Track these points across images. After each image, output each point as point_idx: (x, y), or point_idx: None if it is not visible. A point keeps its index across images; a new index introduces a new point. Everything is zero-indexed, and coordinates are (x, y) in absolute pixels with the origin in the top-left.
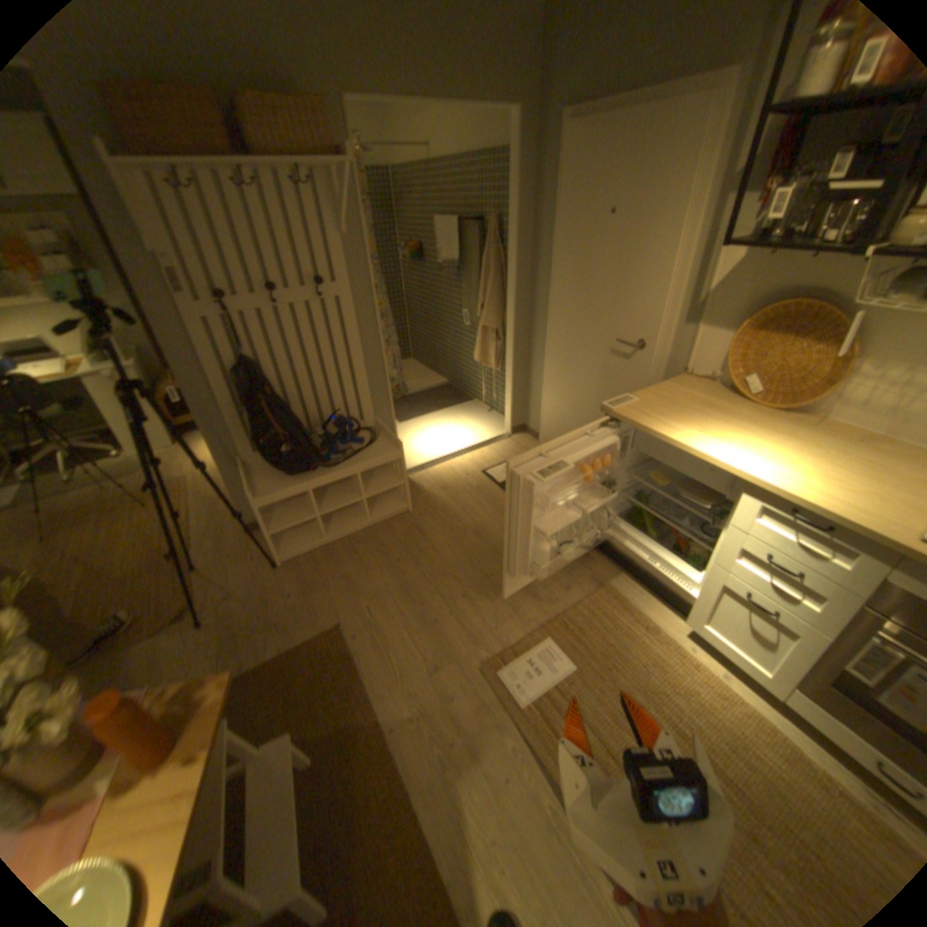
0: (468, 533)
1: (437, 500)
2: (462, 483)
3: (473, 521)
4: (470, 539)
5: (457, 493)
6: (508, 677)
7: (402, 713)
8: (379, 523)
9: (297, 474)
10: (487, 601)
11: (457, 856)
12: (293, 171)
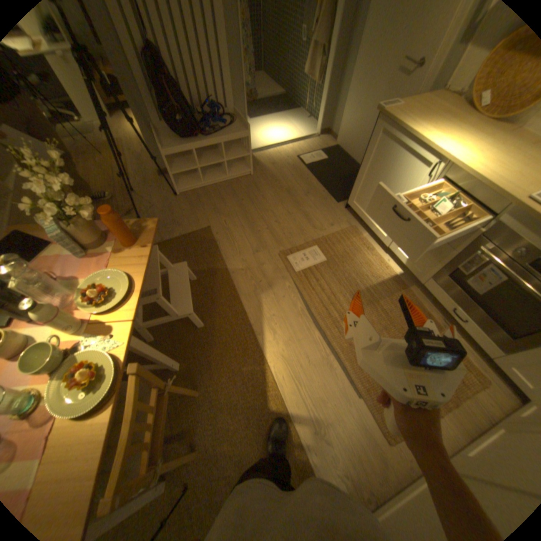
0: (283, 191)
1: (267, 170)
2: (284, 162)
3: (287, 184)
4: (283, 194)
5: (280, 167)
6: (292, 259)
7: (239, 267)
8: (233, 179)
9: (186, 138)
10: (287, 226)
11: (258, 317)
12: None
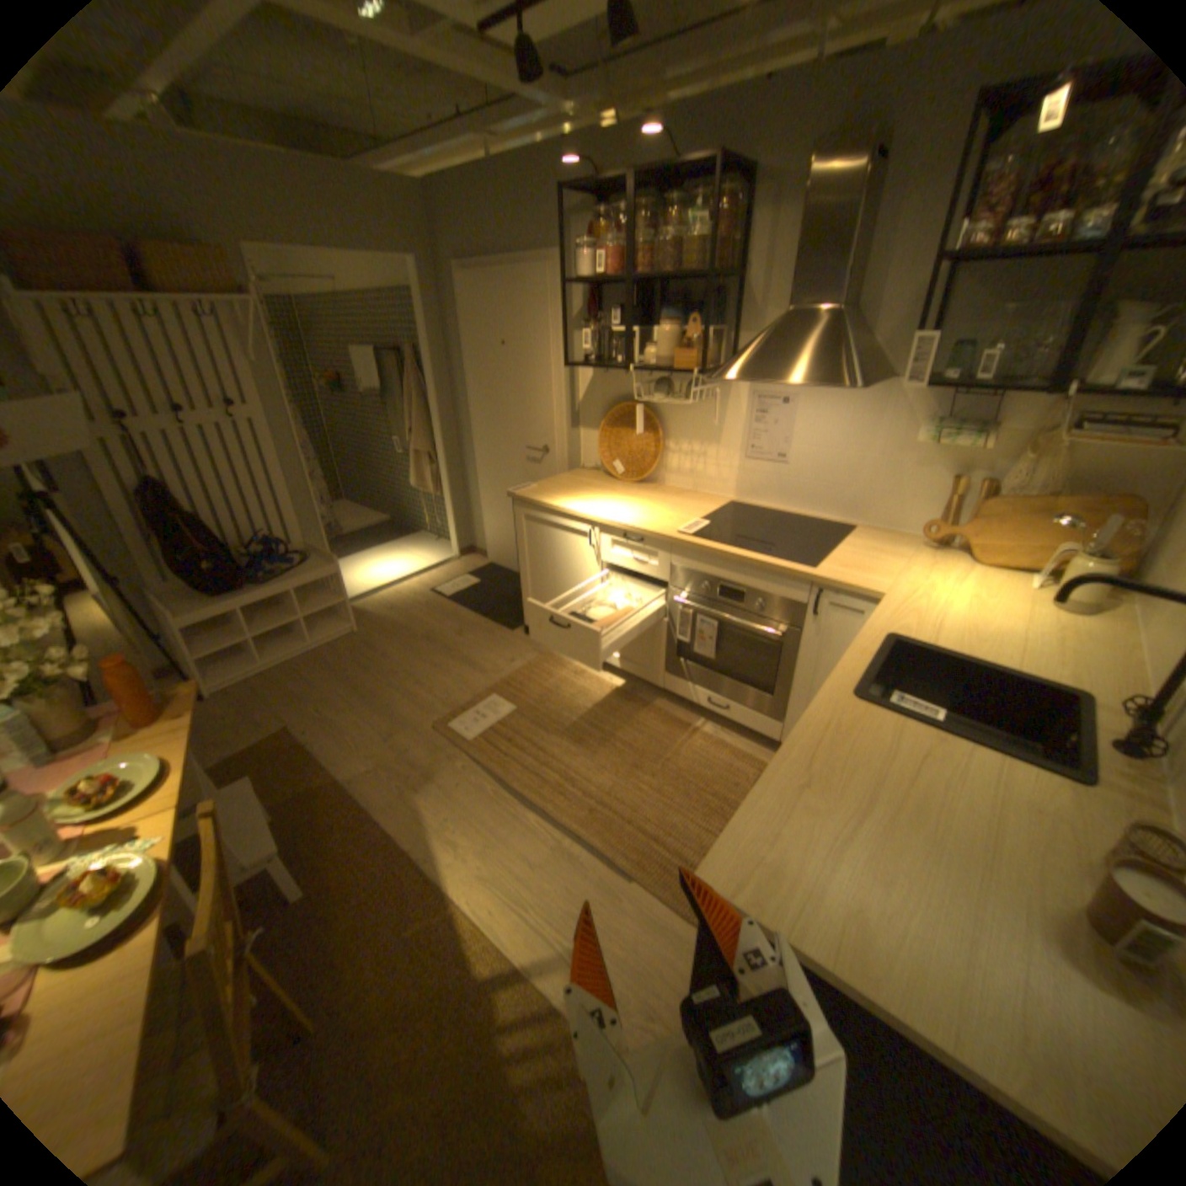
0: (418, 639)
1: (383, 620)
2: (410, 602)
3: (422, 629)
4: (419, 643)
5: (405, 610)
6: (457, 726)
7: (359, 771)
8: (321, 646)
9: (221, 596)
10: (437, 683)
11: (416, 836)
12: (193, 305)
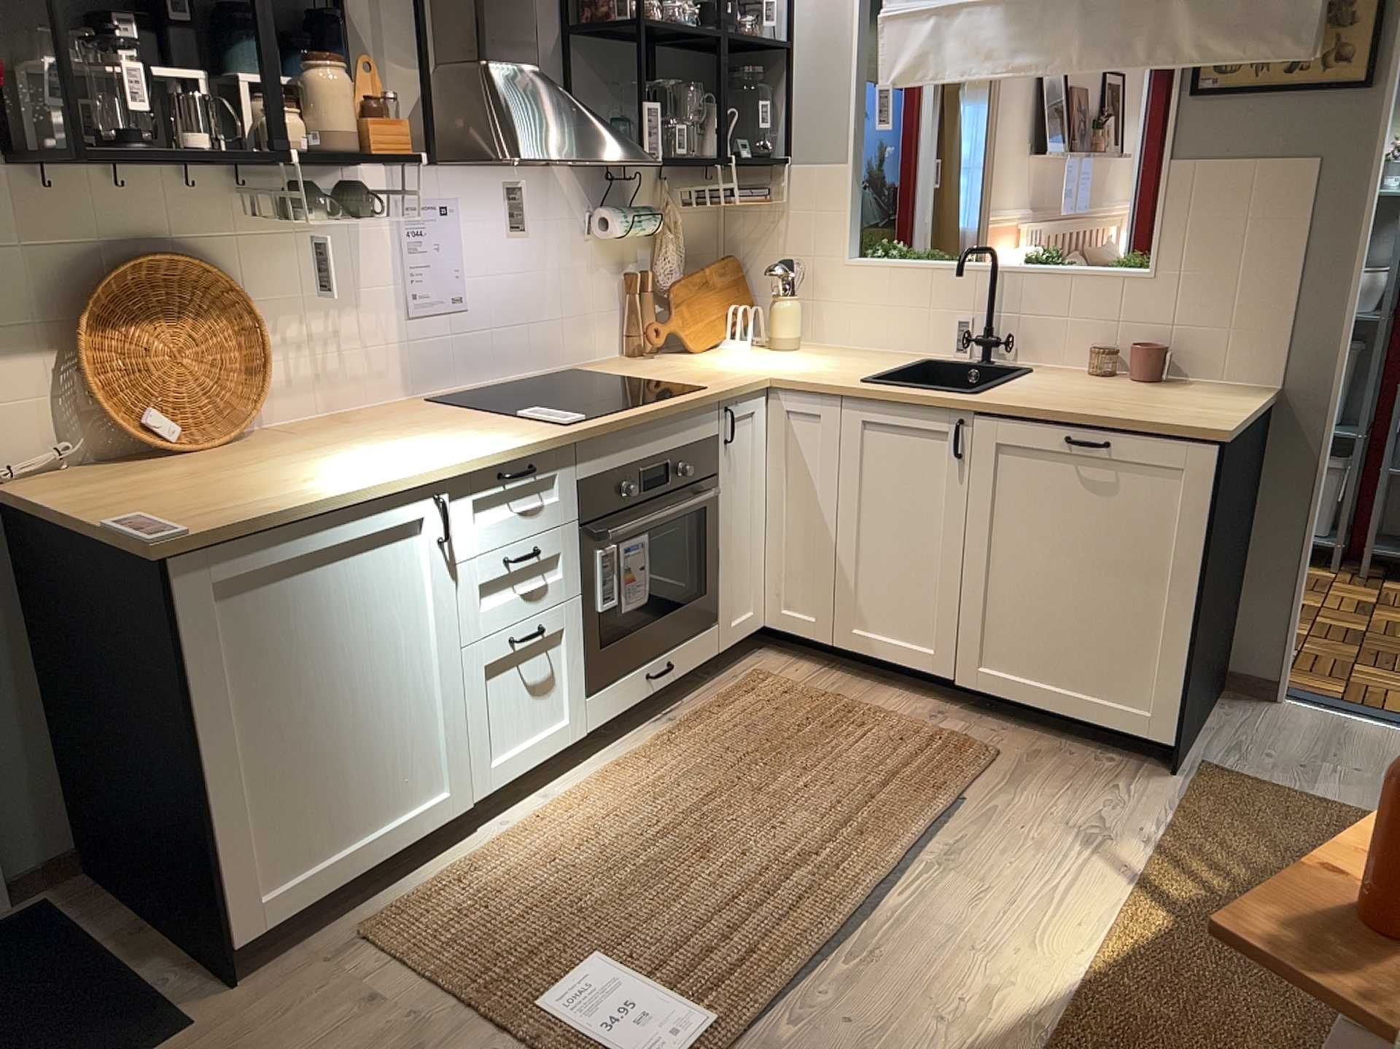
0: None
1: None
2: None
3: None
4: None
5: None
6: None
7: None
8: None
9: None
10: None
11: None
12: None
